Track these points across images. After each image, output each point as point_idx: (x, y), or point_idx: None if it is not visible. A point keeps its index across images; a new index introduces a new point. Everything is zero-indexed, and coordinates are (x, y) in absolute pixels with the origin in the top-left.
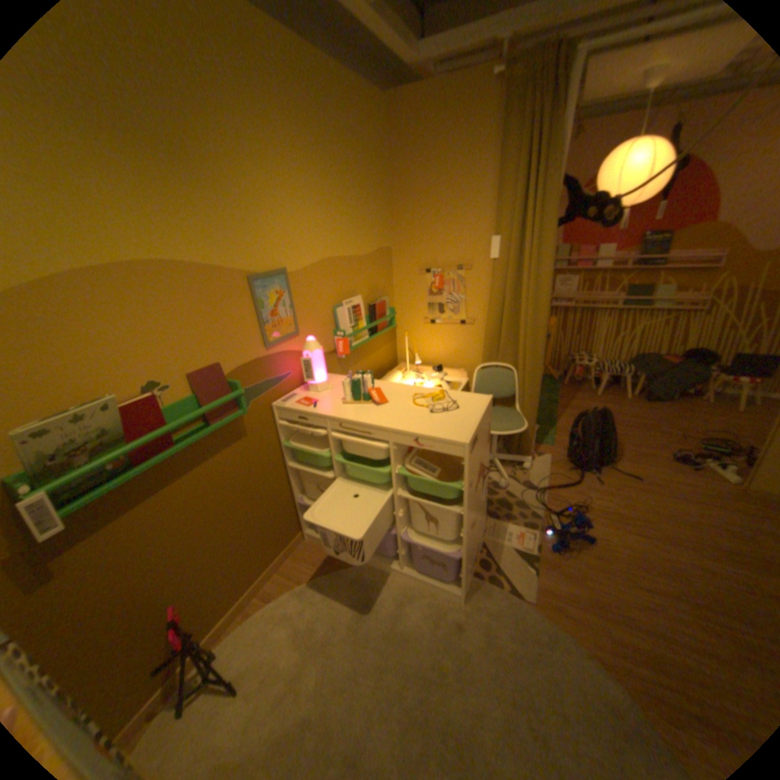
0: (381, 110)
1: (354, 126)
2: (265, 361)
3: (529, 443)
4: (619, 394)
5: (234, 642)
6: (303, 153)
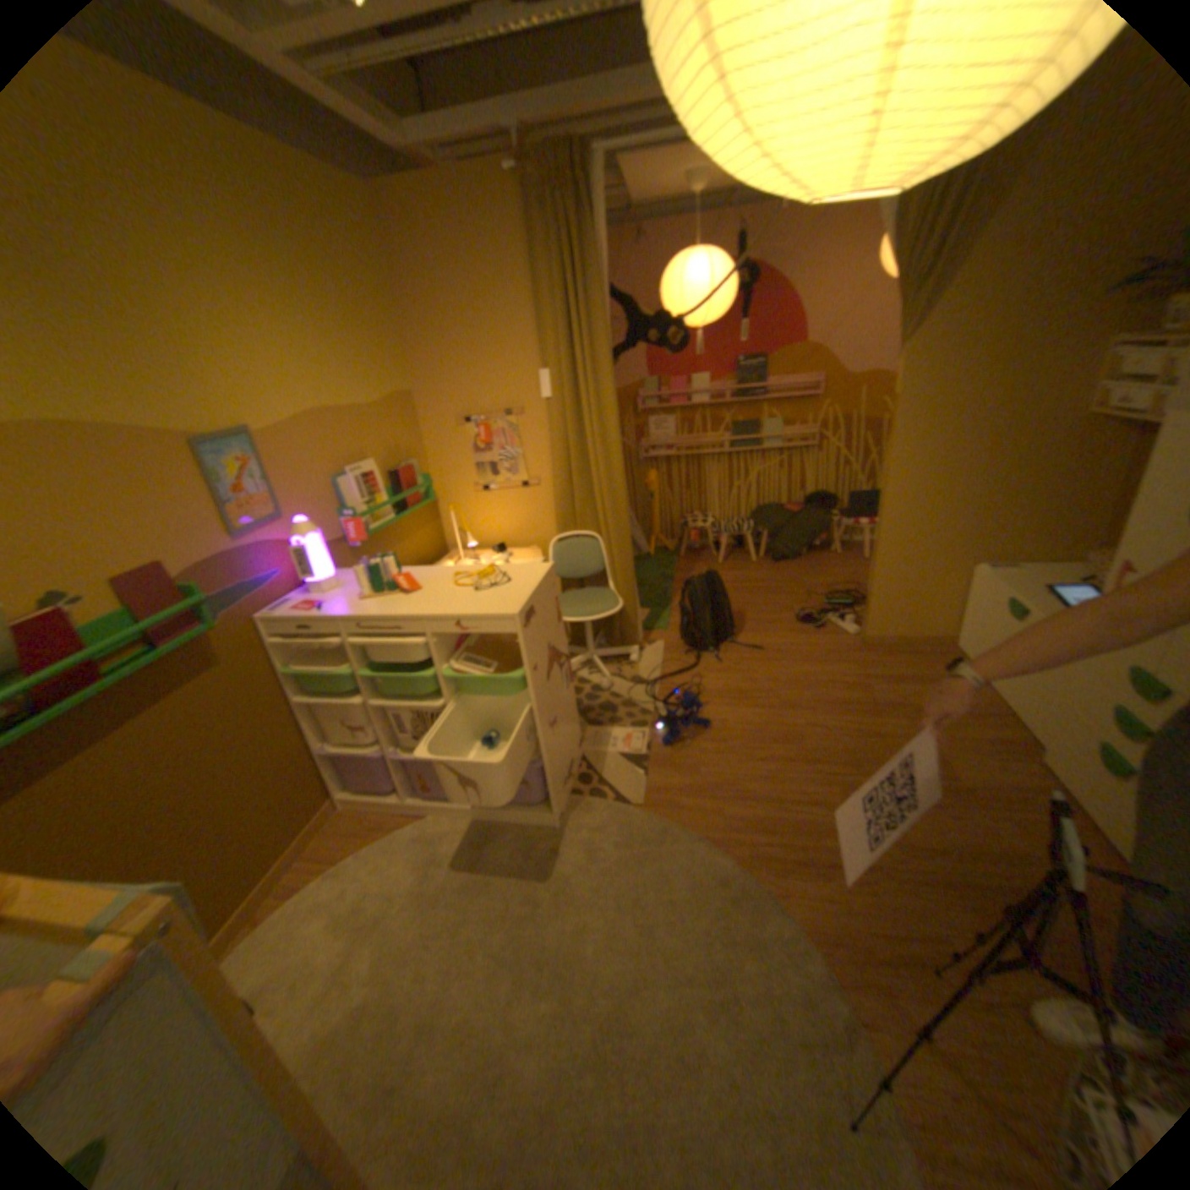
0: (366, 207)
1: (327, 230)
2: (234, 556)
3: (633, 629)
4: (743, 558)
5: (242, 957)
6: (252, 269)
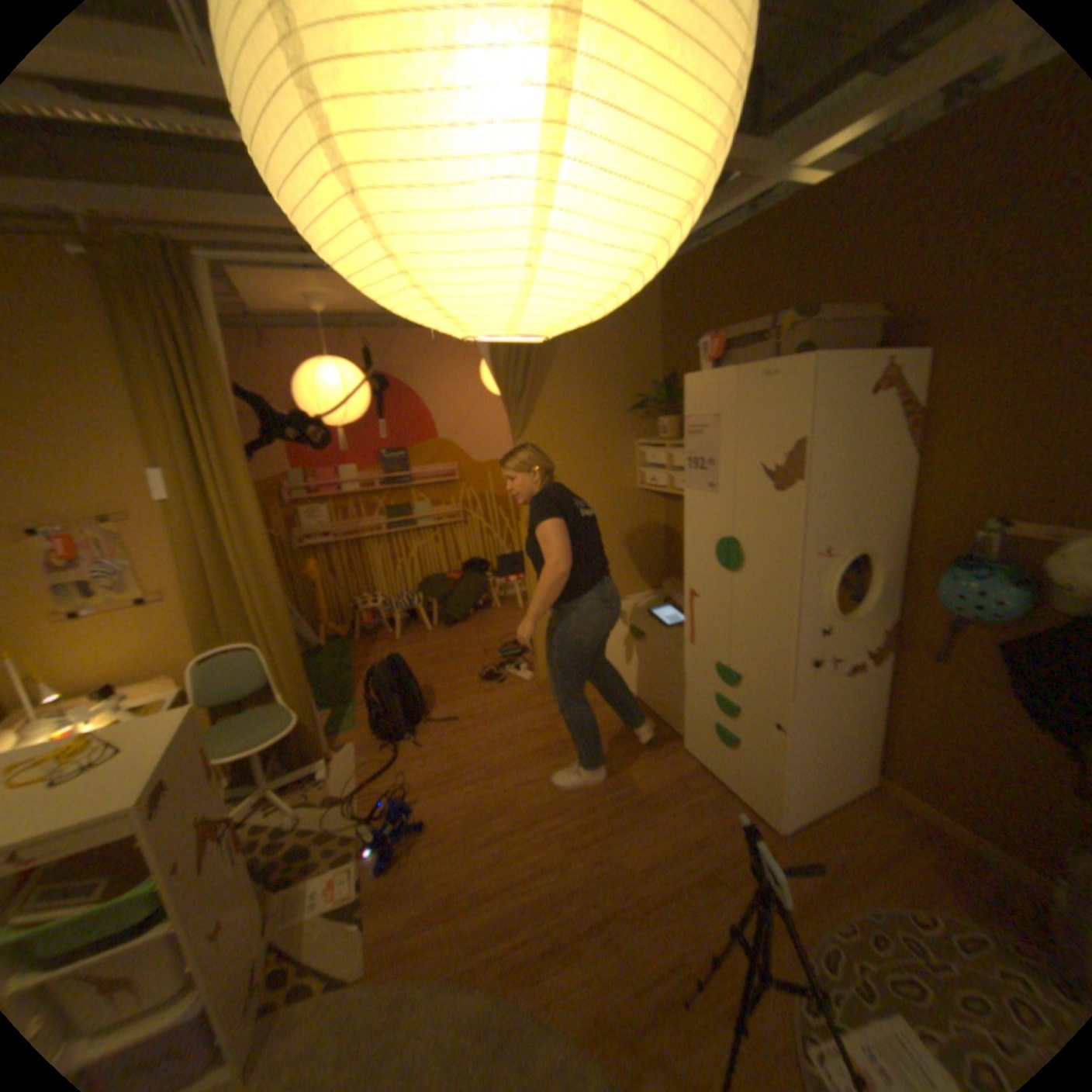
0: None
1: None
2: None
3: (312, 742)
4: (417, 630)
5: None
6: None
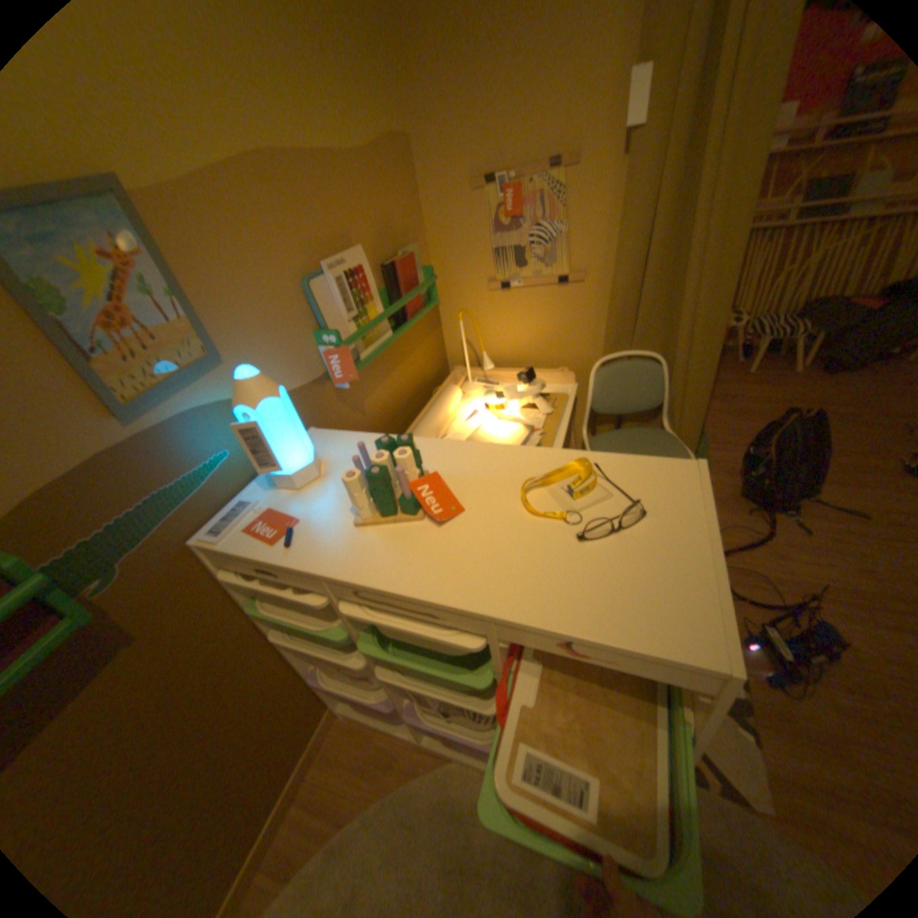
0: None
1: None
2: (129, 451)
3: None
4: (780, 366)
5: None
6: None
